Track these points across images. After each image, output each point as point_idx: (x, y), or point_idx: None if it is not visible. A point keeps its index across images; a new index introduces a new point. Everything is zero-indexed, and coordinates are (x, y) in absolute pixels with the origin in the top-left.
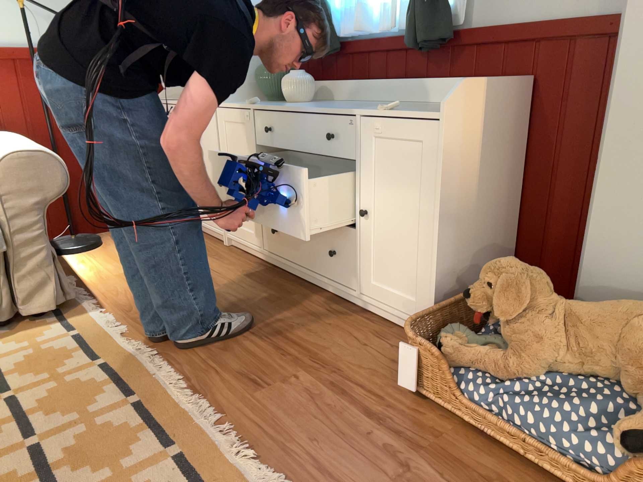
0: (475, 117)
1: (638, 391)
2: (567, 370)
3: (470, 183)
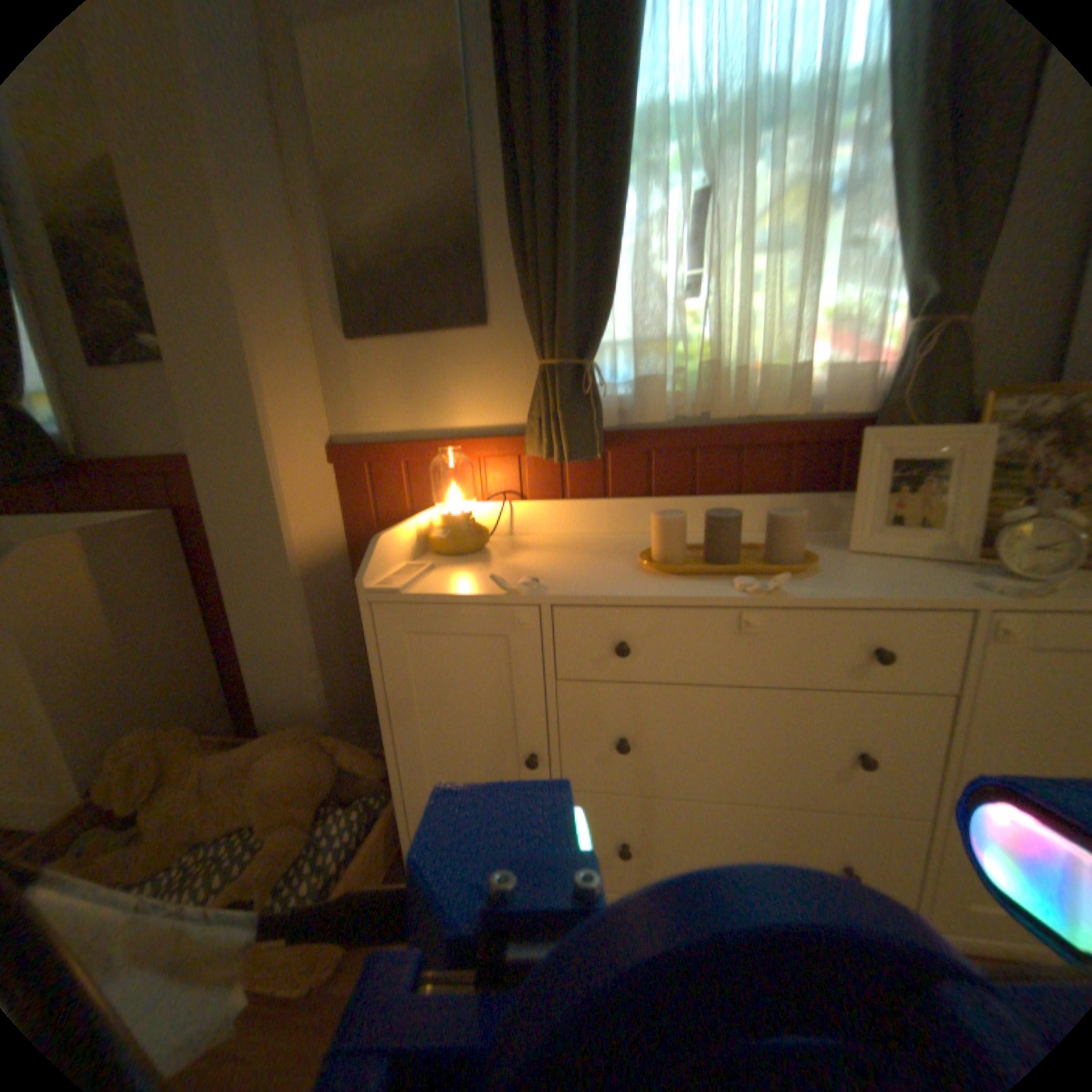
0: (78, 575)
1: (273, 833)
2: (211, 839)
3: (102, 646)
